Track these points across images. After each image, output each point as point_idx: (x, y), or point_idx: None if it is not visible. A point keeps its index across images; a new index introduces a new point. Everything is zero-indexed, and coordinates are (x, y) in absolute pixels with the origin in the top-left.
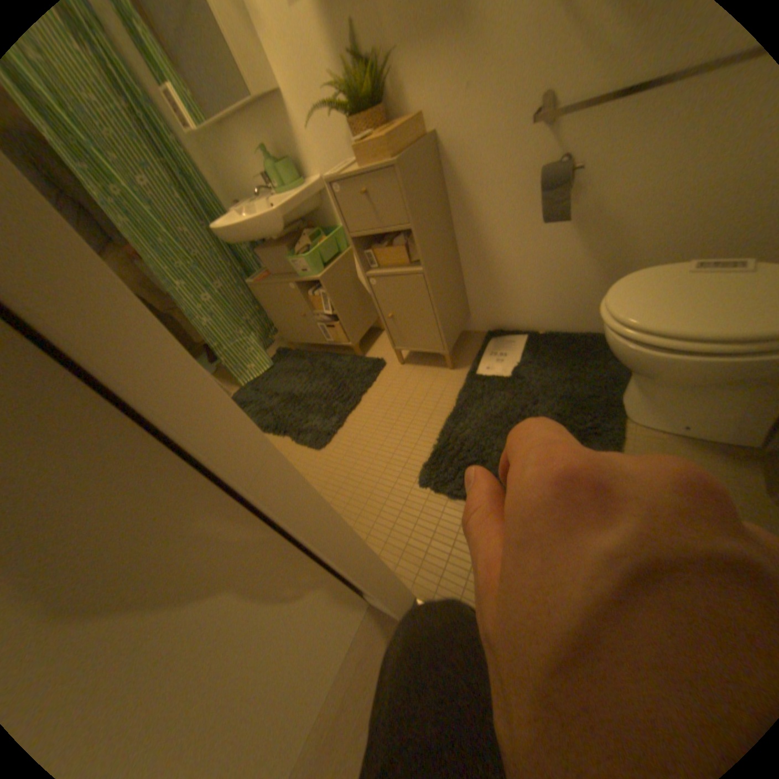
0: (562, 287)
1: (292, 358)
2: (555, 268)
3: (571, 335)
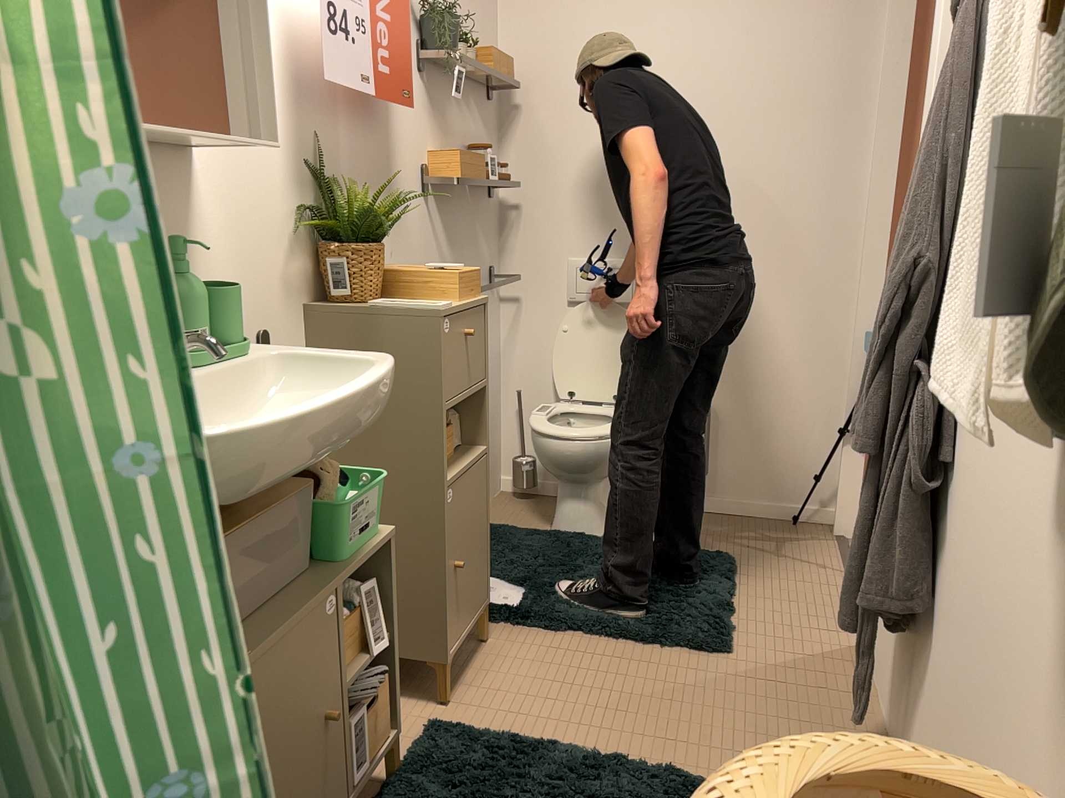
0: None
1: None
2: None
3: None
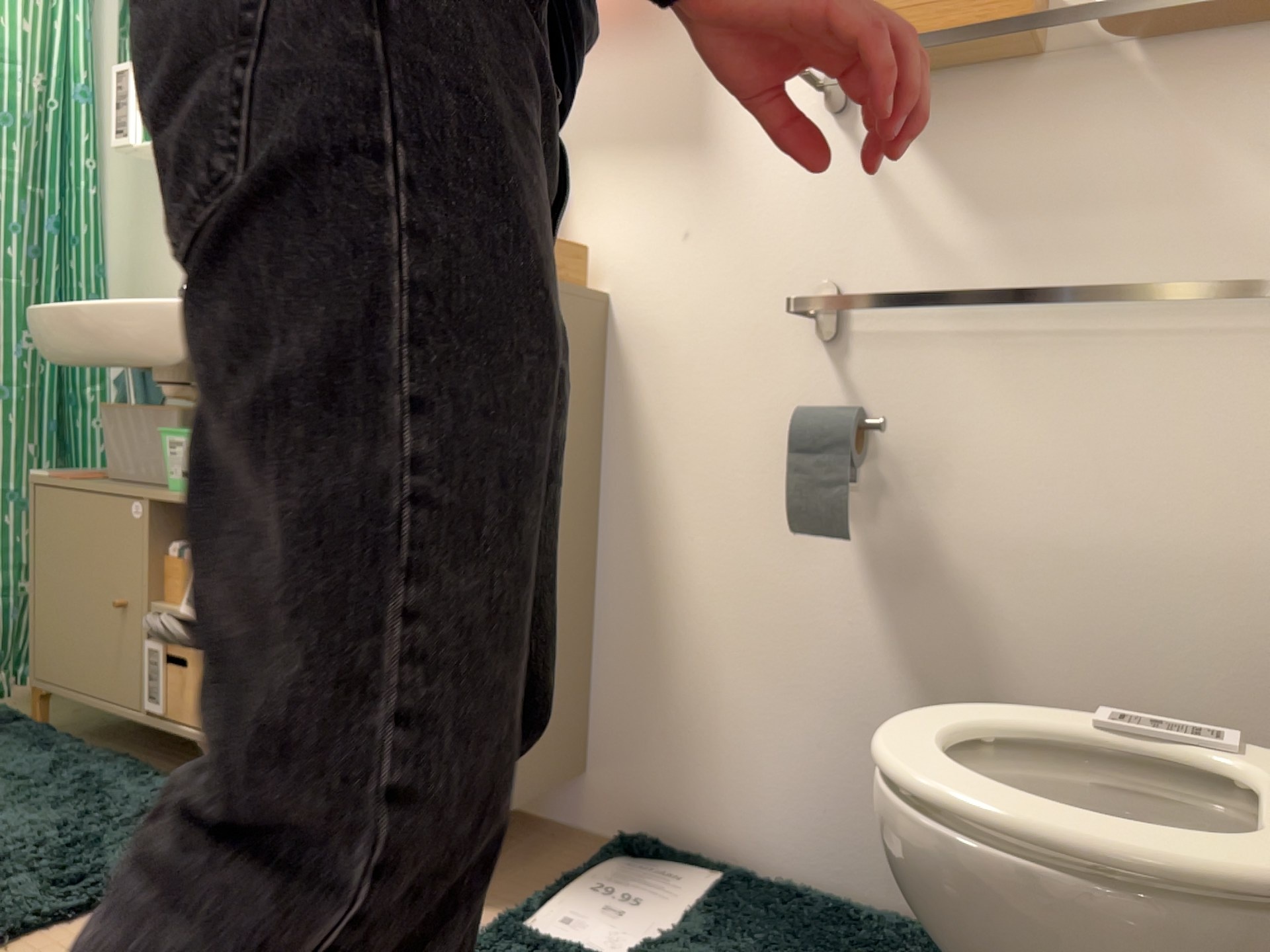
0: (829, 741)
1: (8, 741)
2: (815, 679)
3: (842, 907)
